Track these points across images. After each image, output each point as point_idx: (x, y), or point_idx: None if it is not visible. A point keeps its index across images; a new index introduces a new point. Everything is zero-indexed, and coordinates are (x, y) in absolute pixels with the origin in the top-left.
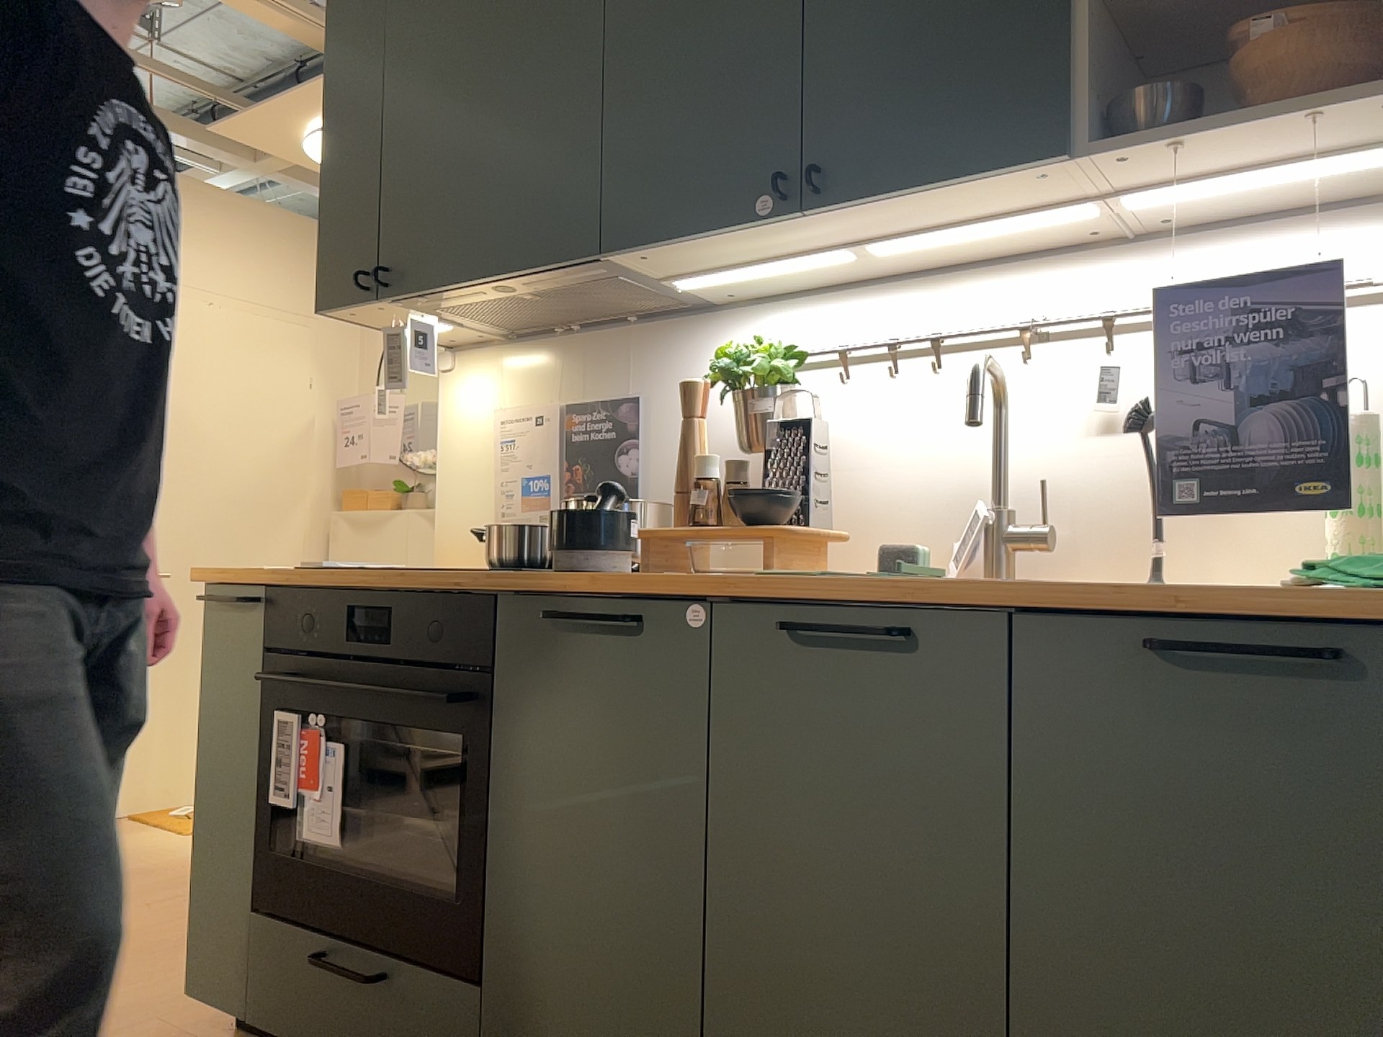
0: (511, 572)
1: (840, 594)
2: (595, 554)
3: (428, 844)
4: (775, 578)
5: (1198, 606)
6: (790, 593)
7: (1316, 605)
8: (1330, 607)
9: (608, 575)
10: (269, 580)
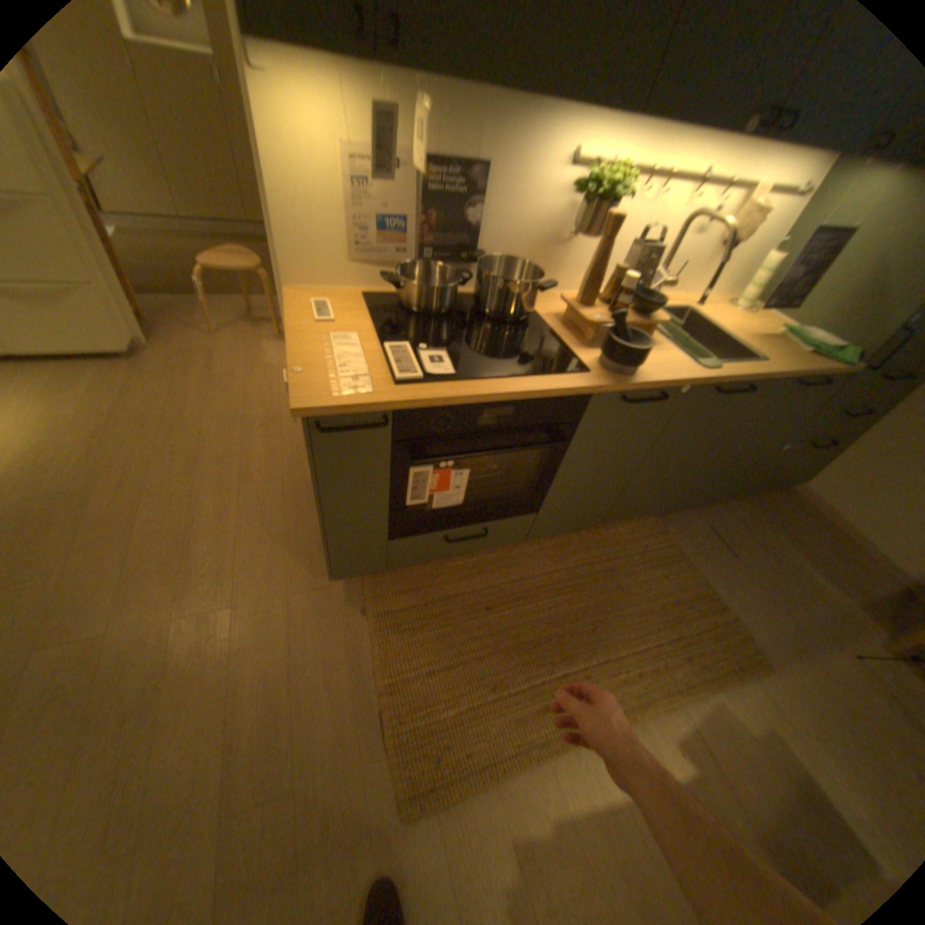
0: (584, 372)
1: (735, 375)
2: (636, 362)
3: (500, 482)
4: (714, 370)
5: (817, 373)
6: (727, 380)
7: (836, 372)
8: (831, 368)
9: (637, 370)
10: (393, 402)
